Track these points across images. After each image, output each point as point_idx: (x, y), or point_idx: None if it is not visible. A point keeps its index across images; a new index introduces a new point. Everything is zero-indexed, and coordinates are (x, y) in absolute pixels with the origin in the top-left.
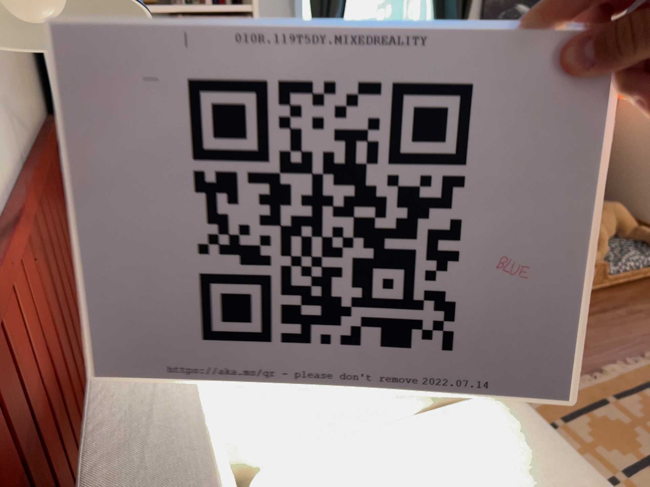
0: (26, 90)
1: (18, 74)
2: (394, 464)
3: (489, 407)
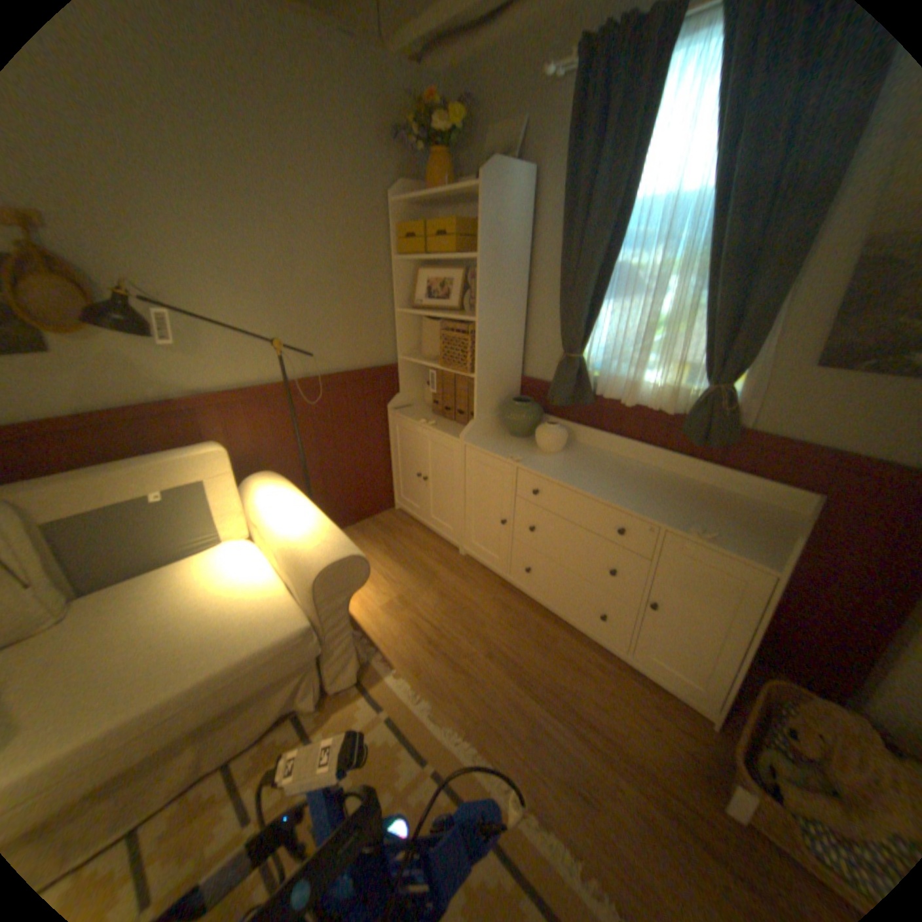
0: (359, 348)
1: (350, 340)
2: (244, 579)
3: (290, 614)
